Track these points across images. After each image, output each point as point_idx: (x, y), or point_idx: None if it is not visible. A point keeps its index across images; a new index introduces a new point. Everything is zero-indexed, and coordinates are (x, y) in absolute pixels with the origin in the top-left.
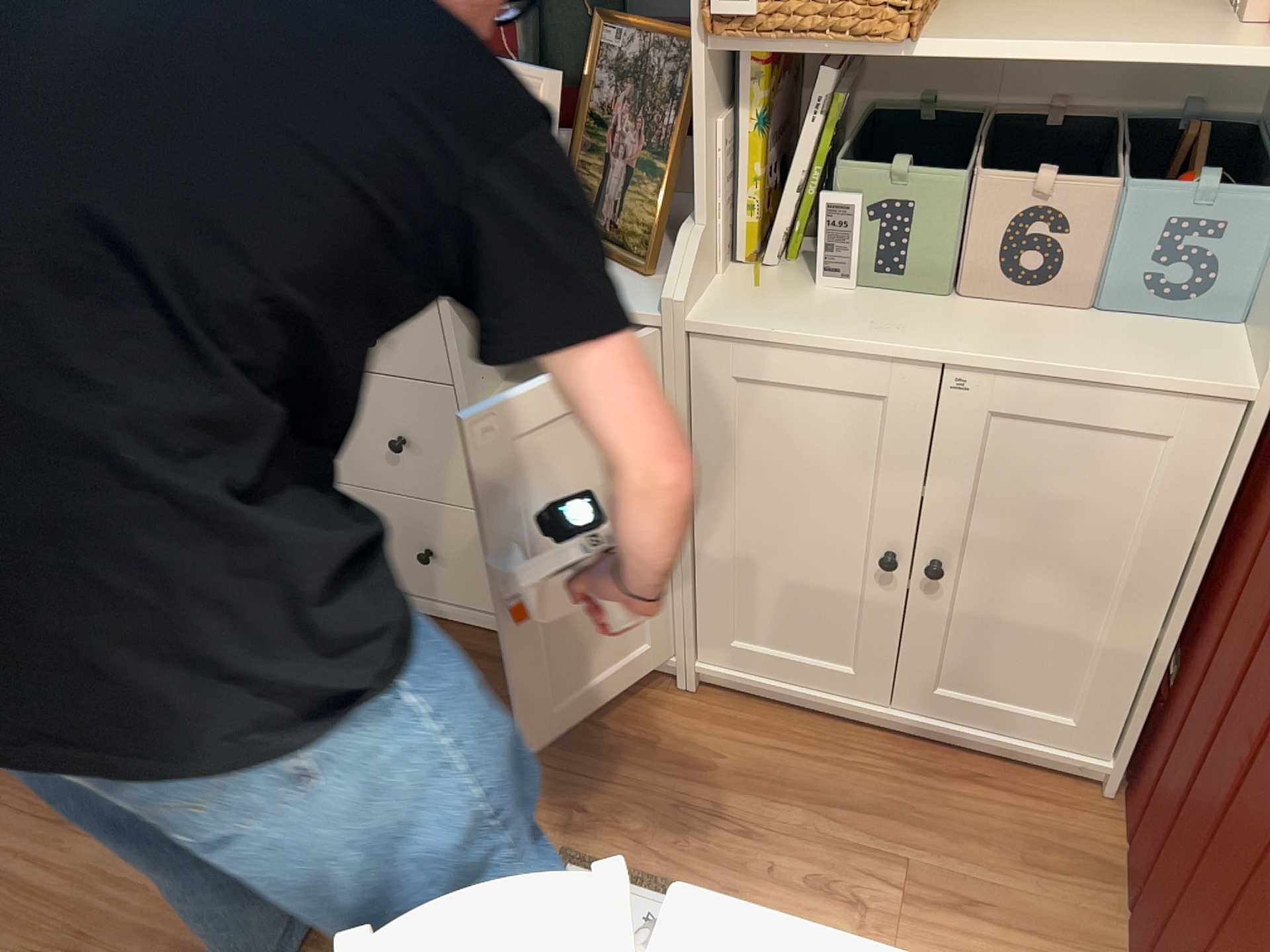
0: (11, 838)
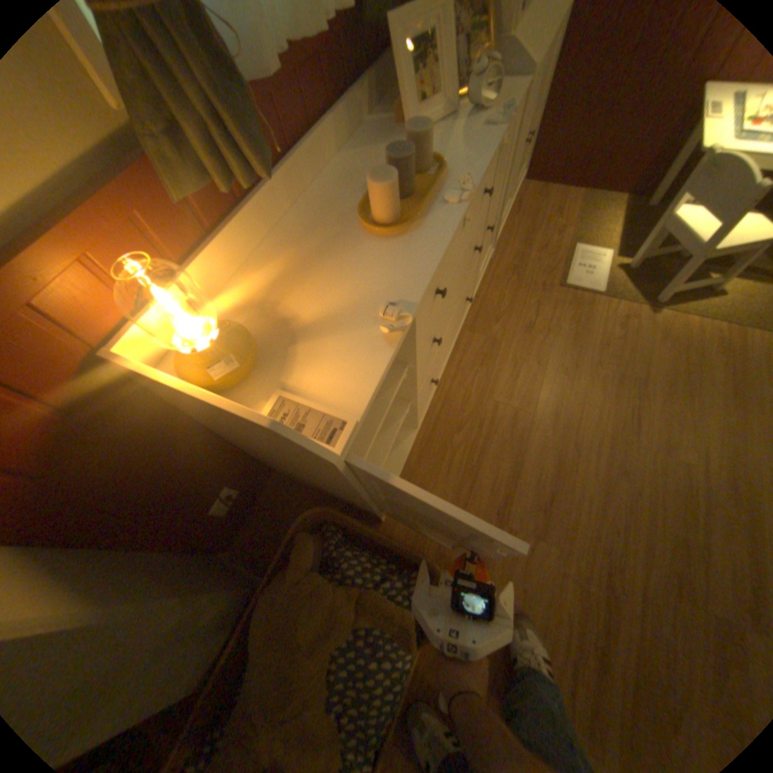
0: (593, 475)
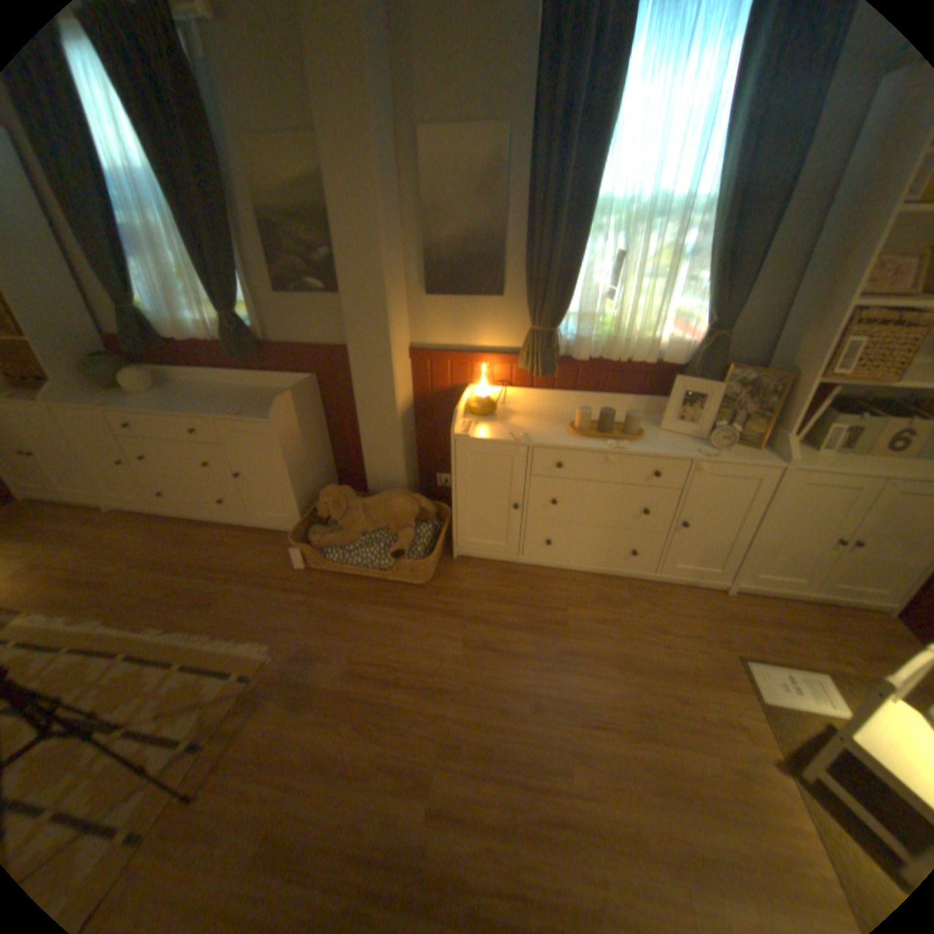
0: (527, 684)
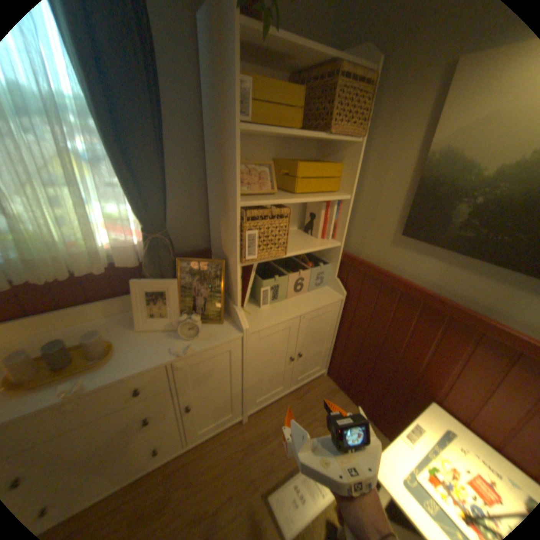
0: None
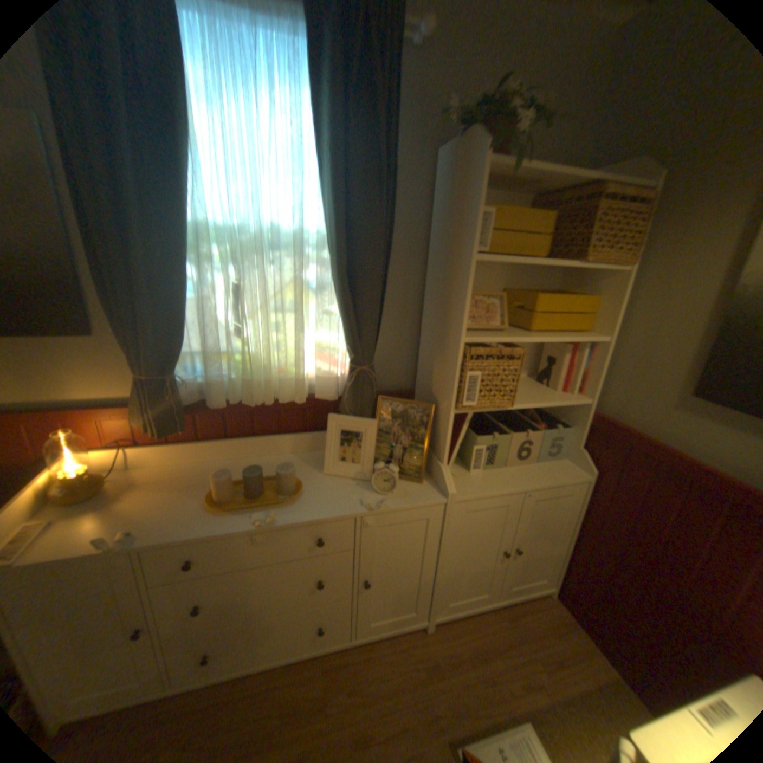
0: None
